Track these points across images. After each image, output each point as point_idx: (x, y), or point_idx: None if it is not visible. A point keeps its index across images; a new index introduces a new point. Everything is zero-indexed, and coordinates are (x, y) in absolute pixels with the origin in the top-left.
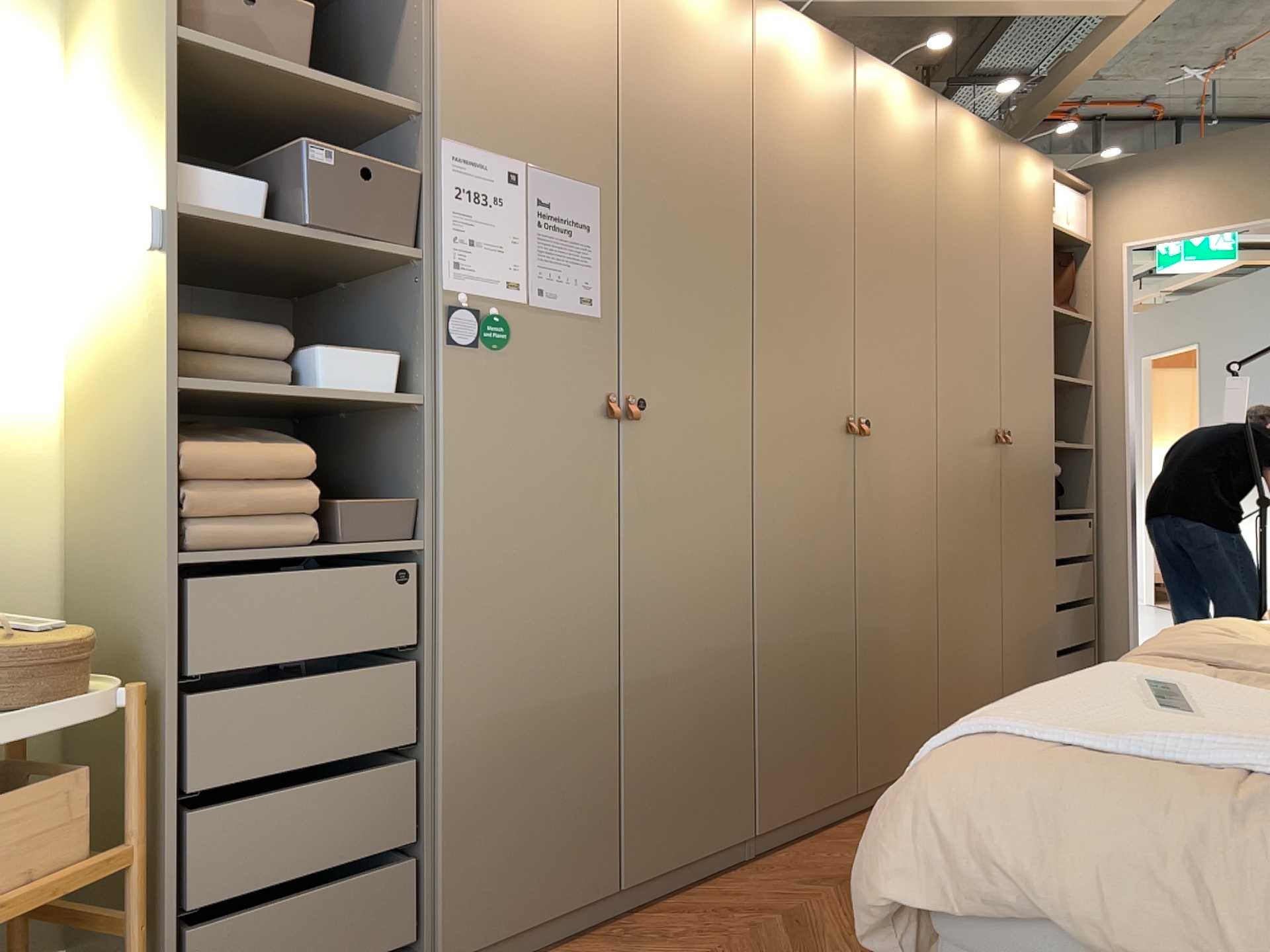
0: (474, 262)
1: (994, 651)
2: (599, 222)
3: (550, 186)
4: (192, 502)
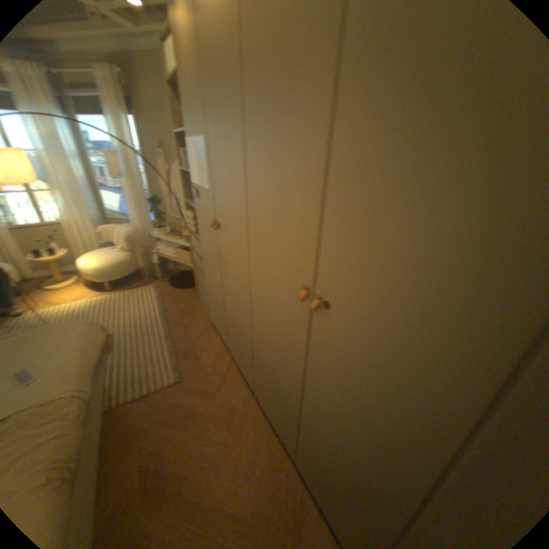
0: (193, 173)
1: None
2: (205, 151)
3: (196, 142)
4: (187, 221)
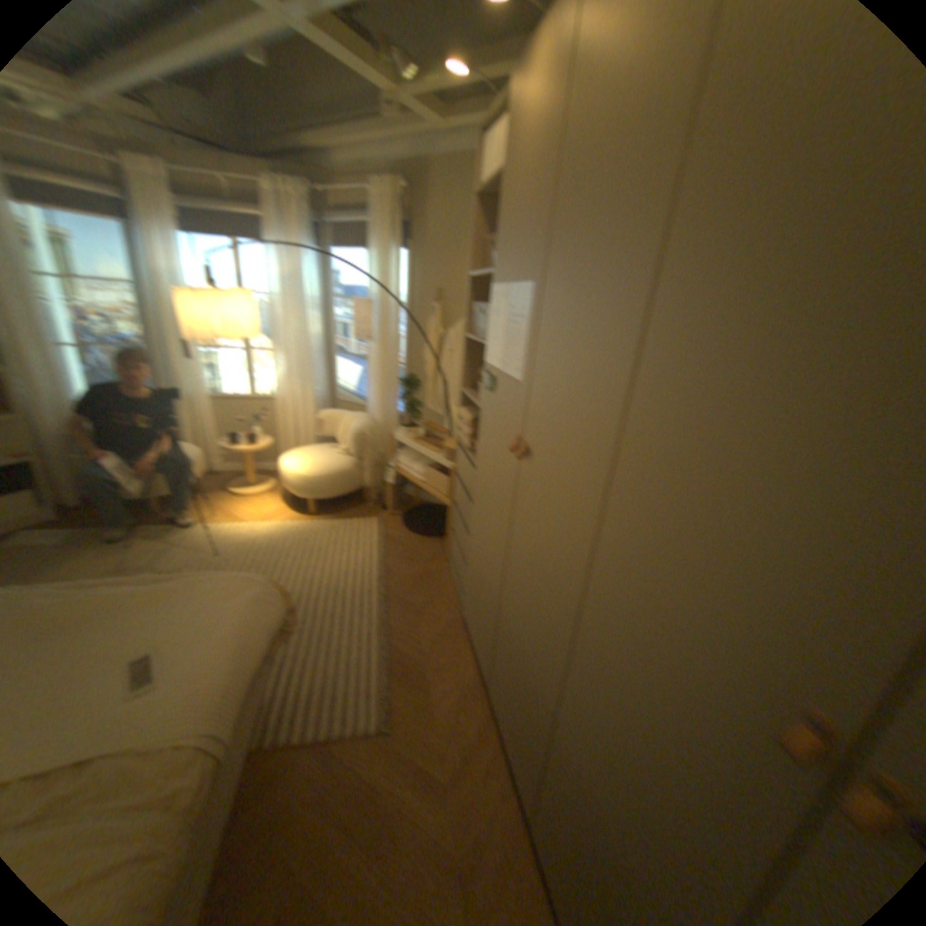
0: (492, 347)
1: None
2: (533, 309)
3: (517, 291)
4: (458, 425)
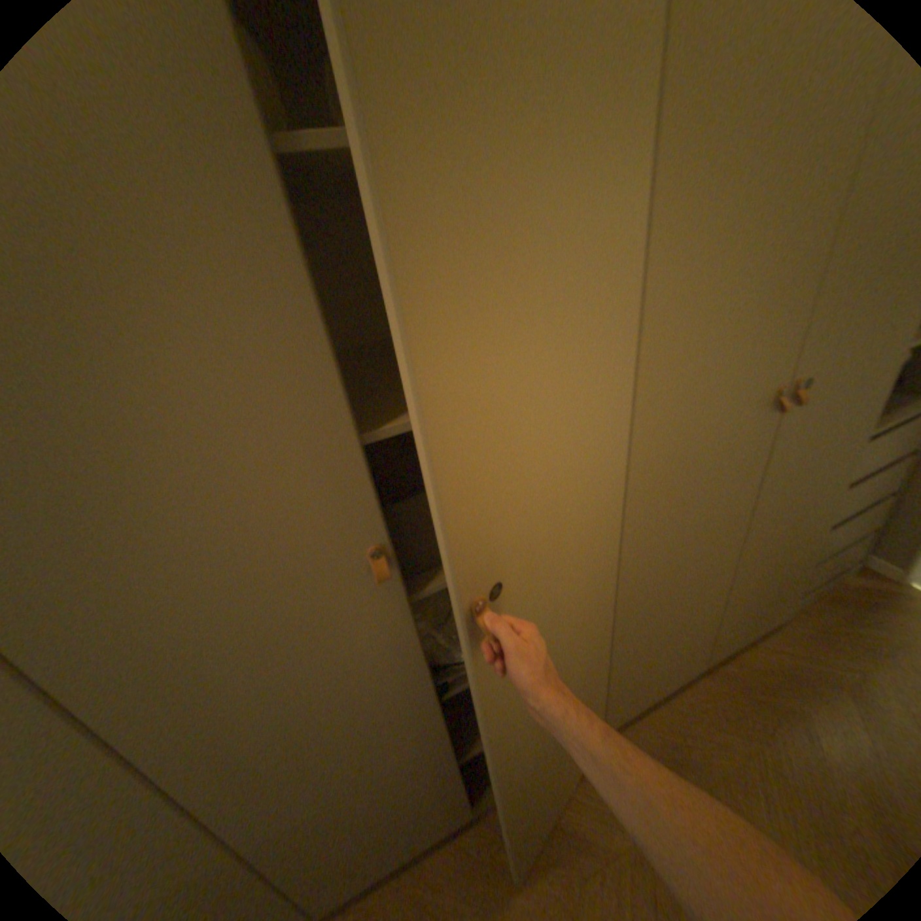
0: None
1: (729, 616)
2: None
3: None
4: None
